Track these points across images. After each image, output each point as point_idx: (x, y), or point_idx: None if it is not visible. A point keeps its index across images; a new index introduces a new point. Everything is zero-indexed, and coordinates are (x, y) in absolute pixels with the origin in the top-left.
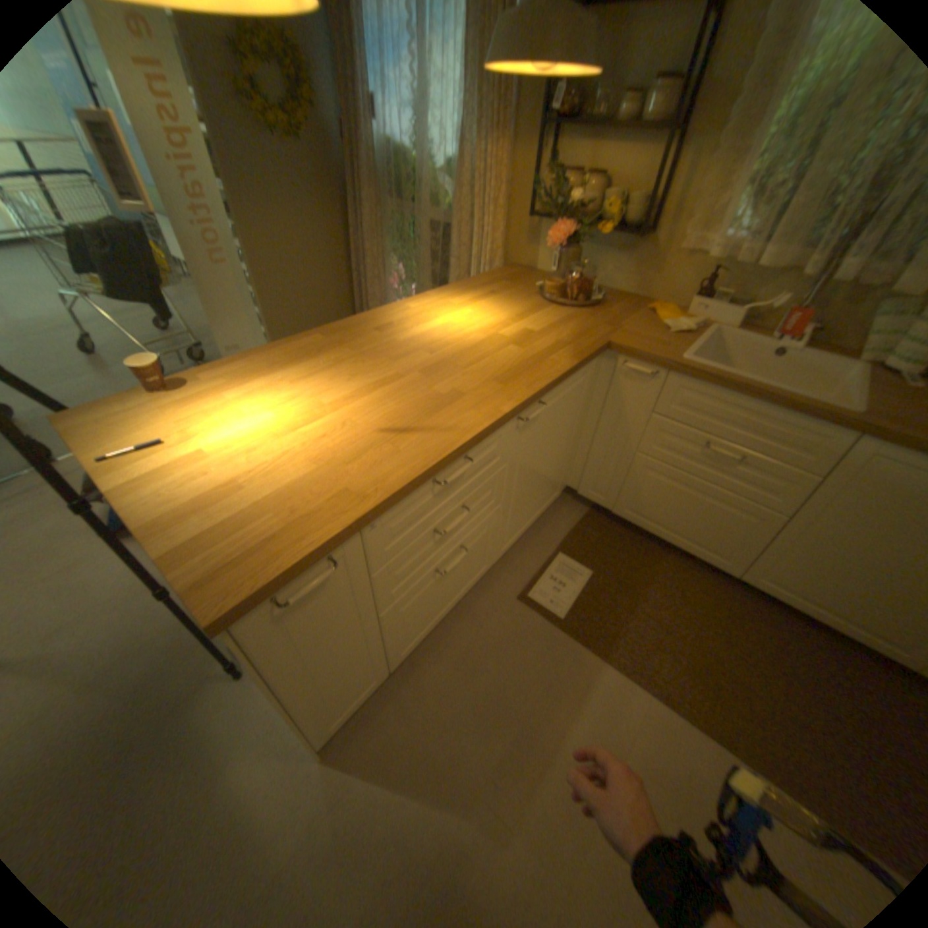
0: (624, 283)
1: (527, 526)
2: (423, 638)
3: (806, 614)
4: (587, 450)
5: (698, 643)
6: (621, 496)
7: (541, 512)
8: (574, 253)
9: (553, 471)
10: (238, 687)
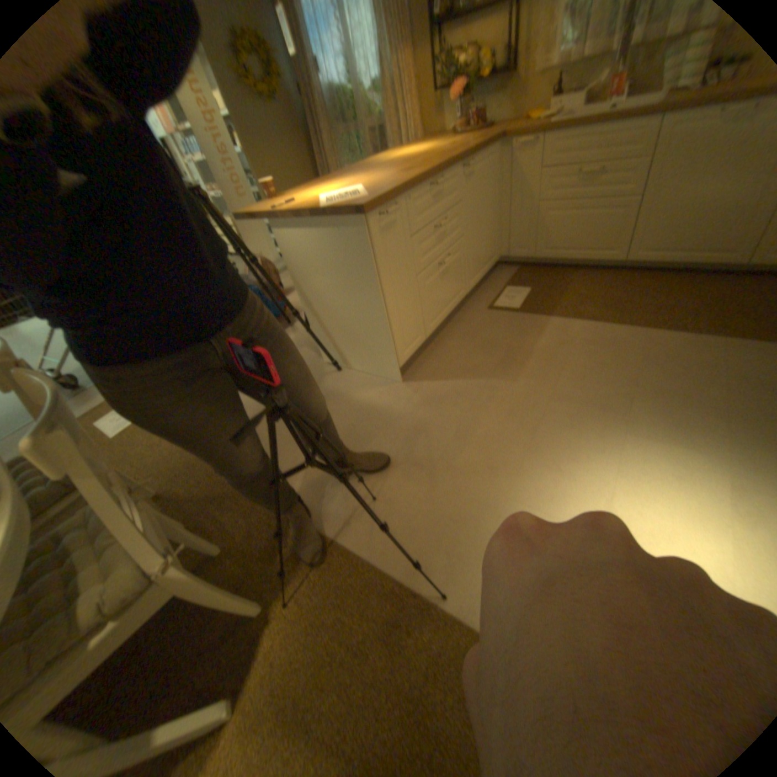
0: (505, 112)
1: (483, 272)
2: (439, 324)
3: (673, 260)
4: (509, 218)
5: (608, 295)
6: (537, 240)
7: (489, 265)
8: (469, 97)
9: (490, 230)
10: (342, 373)
